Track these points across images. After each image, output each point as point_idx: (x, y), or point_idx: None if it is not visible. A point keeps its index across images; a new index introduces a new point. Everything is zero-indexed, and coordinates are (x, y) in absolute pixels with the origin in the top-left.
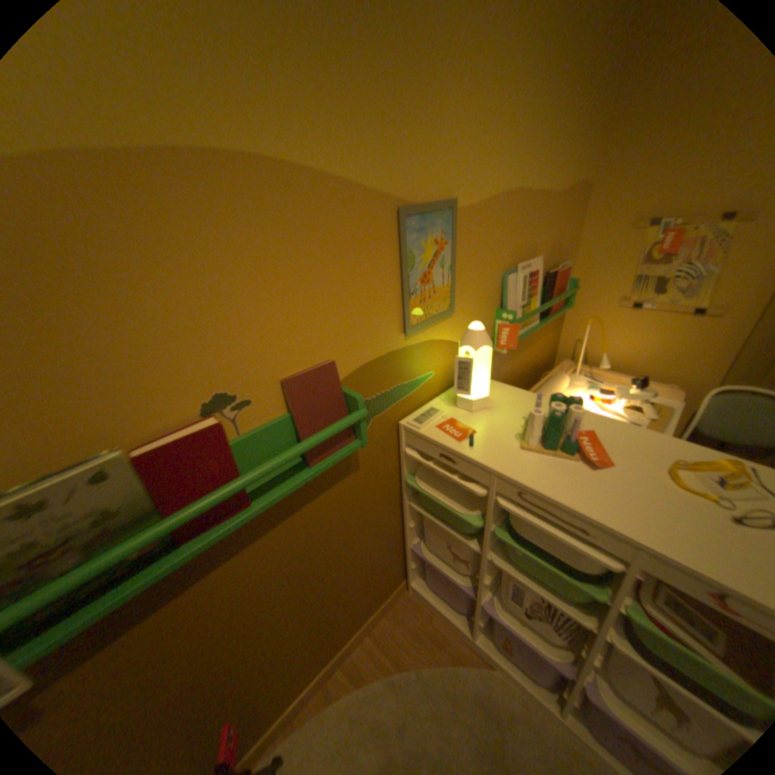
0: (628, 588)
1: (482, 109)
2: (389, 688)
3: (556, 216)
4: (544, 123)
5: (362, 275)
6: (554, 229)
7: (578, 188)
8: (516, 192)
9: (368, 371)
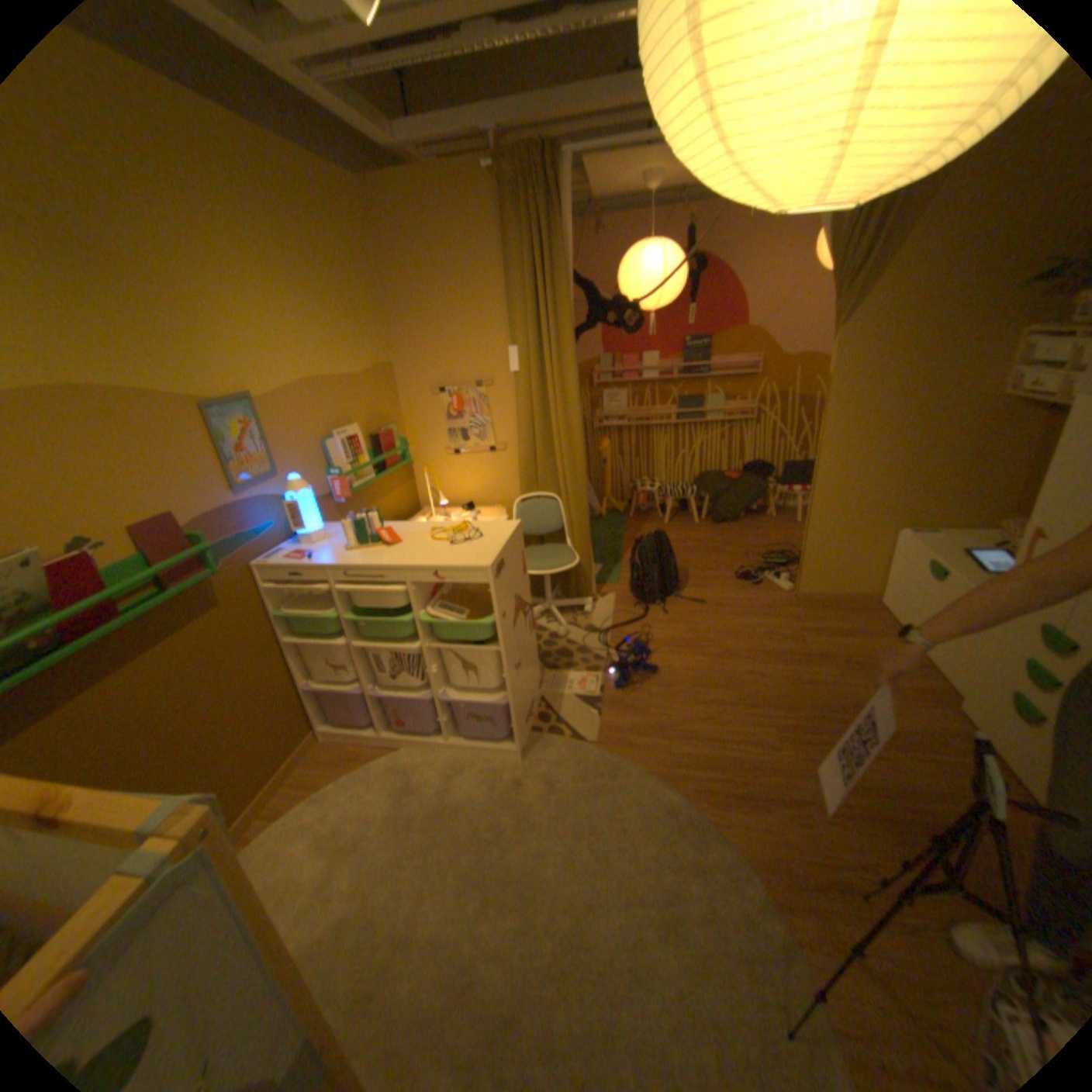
0: (419, 605)
1: (252, 335)
2: (308, 804)
3: (361, 394)
4: (316, 334)
5: (179, 451)
6: (363, 403)
7: (376, 371)
8: (307, 382)
9: (205, 522)
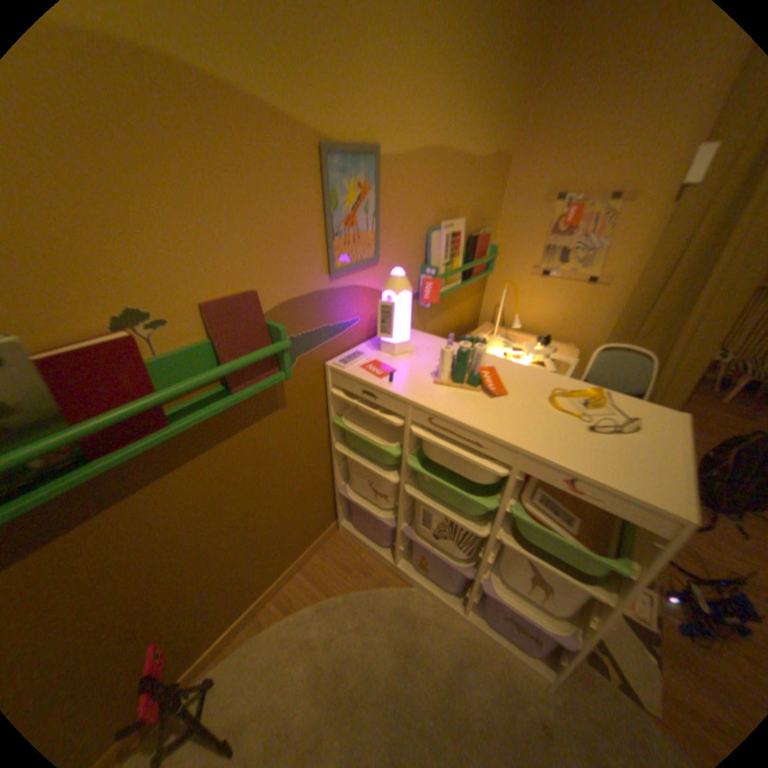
0: (512, 491)
1: (404, 56)
2: (318, 611)
3: (478, 181)
4: (466, 85)
5: (283, 205)
6: (476, 194)
7: (498, 157)
8: (439, 149)
9: (293, 307)
